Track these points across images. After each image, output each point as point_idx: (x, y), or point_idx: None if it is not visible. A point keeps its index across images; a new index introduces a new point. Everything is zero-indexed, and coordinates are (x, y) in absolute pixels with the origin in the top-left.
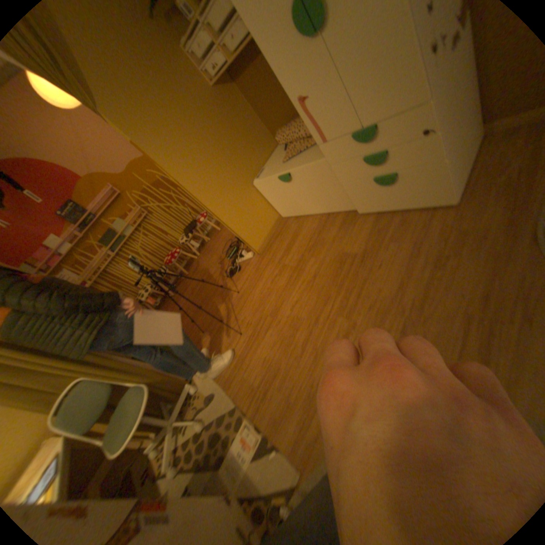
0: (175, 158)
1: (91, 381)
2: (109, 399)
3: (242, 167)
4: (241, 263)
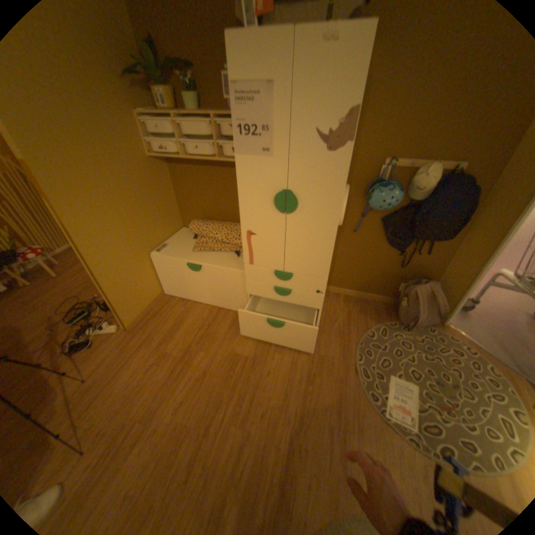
0: (77, 204)
1: None
2: None
3: (146, 237)
4: (94, 339)
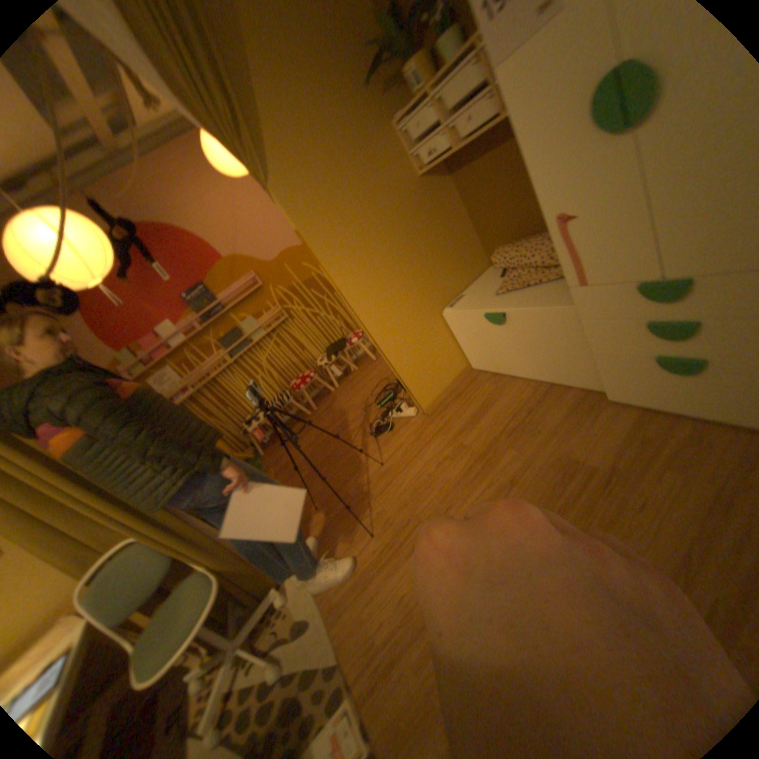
0: (346, 261)
1: (146, 550)
2: (161, 584)
3: (433, 289)
4: (395, 421)
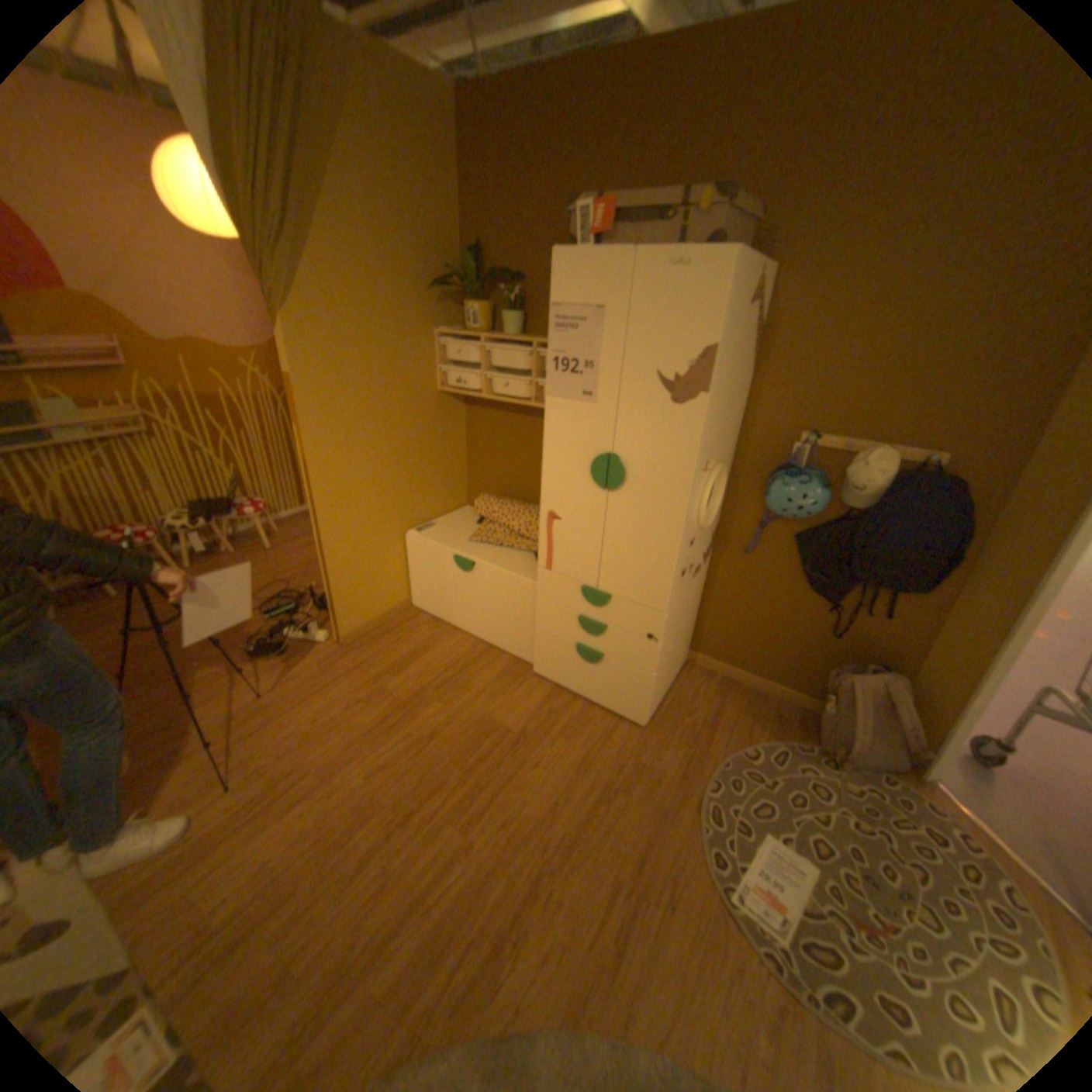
0: (329, 438)
1: None
2: None
3: (406, 507)
4: (292, 645)
